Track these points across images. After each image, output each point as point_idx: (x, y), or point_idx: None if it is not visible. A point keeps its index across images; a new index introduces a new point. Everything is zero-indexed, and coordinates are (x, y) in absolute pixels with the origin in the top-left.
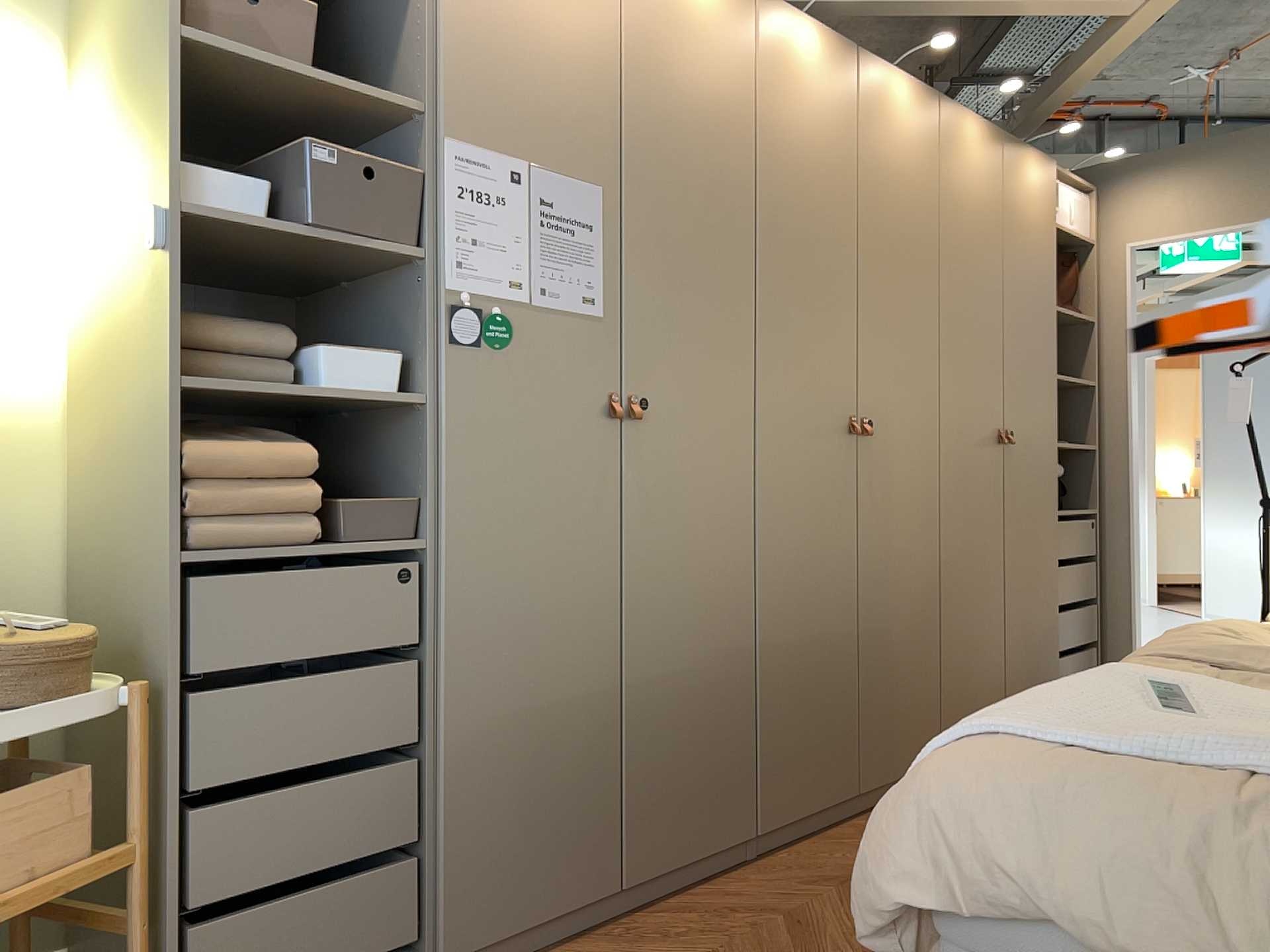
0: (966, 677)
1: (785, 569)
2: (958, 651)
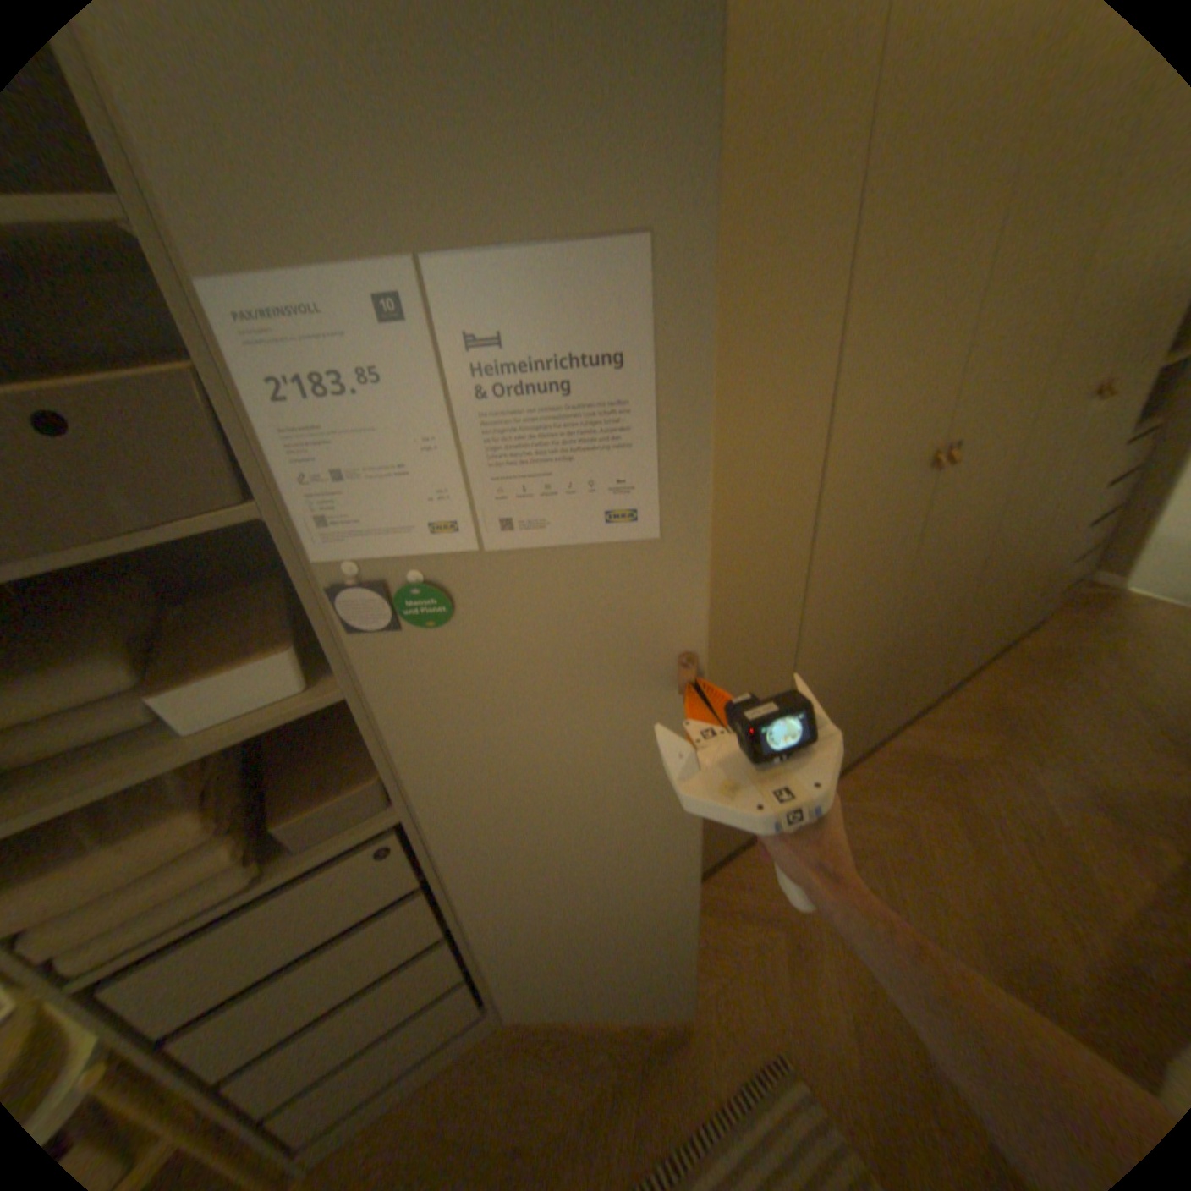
0: (980, 631)
1: (826, 637)
2: (980, 614)
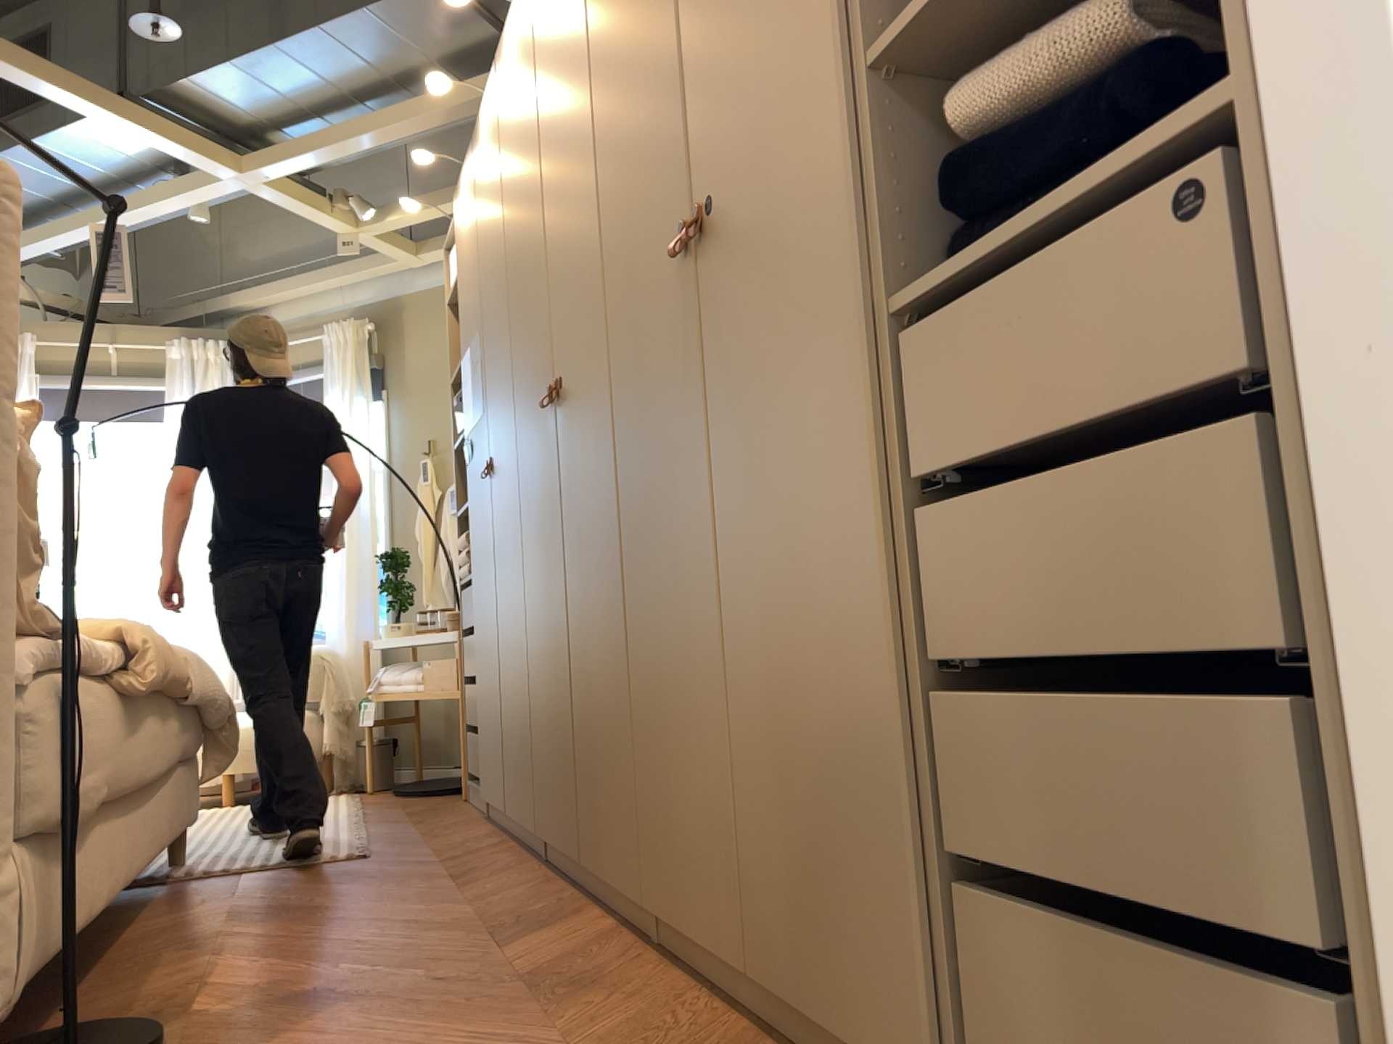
0: (664, 761)
1: (537, 573)
2: (652, 705)
